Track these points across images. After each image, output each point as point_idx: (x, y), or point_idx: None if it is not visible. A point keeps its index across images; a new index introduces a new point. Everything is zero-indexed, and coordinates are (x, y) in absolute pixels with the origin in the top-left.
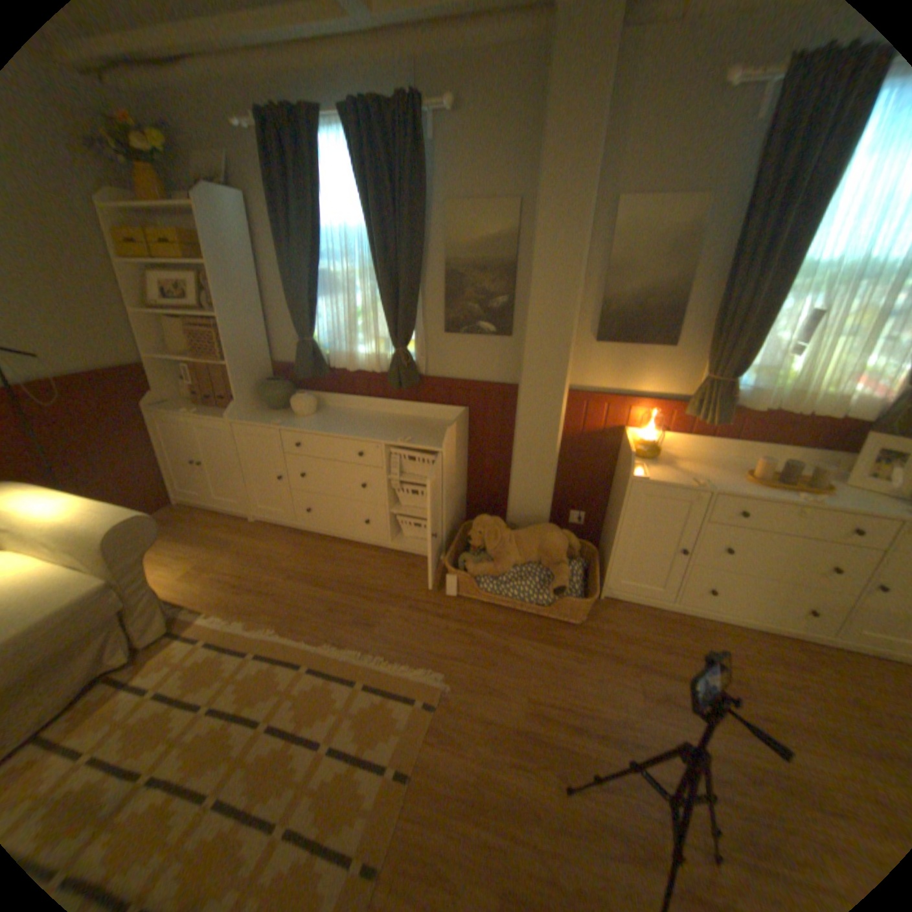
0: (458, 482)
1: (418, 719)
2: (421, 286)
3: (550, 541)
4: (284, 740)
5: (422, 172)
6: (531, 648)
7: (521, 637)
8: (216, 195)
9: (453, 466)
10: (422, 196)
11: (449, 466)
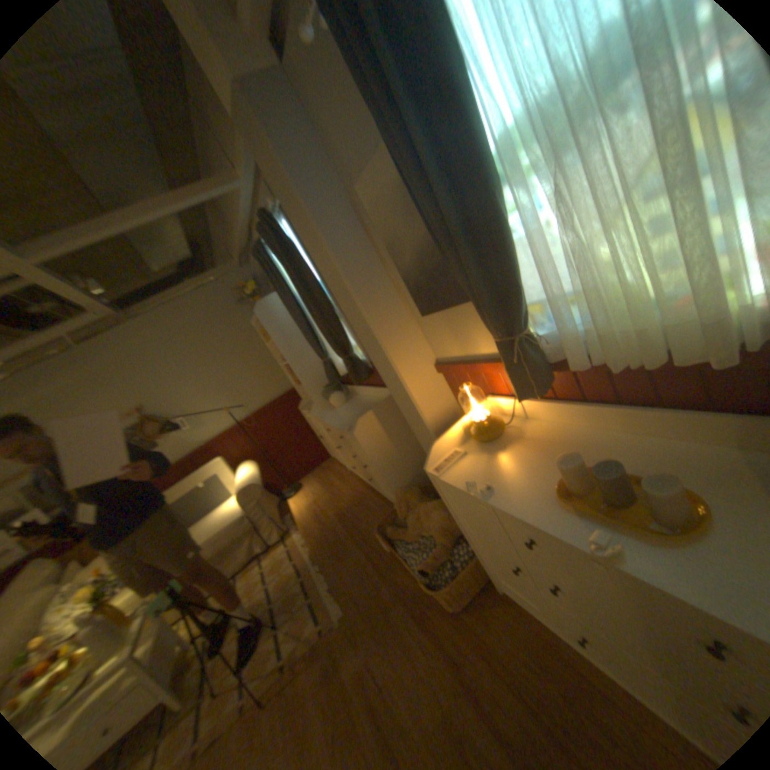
0: (407, 452)
1: (311, 640)
2: (335, 313)
3: (436, 521)
4: (270, 619)
5: (291, 248)
6: (402, 620)
7: (404, 606)
8: (266, 304)
9: (386, 444)
10: (299, 262)
11: (371, 447)
